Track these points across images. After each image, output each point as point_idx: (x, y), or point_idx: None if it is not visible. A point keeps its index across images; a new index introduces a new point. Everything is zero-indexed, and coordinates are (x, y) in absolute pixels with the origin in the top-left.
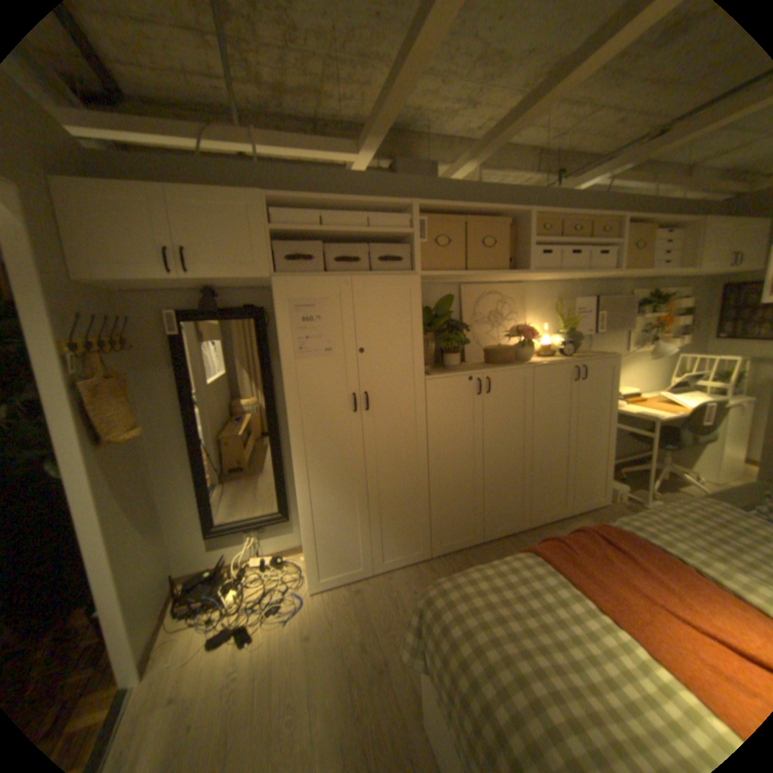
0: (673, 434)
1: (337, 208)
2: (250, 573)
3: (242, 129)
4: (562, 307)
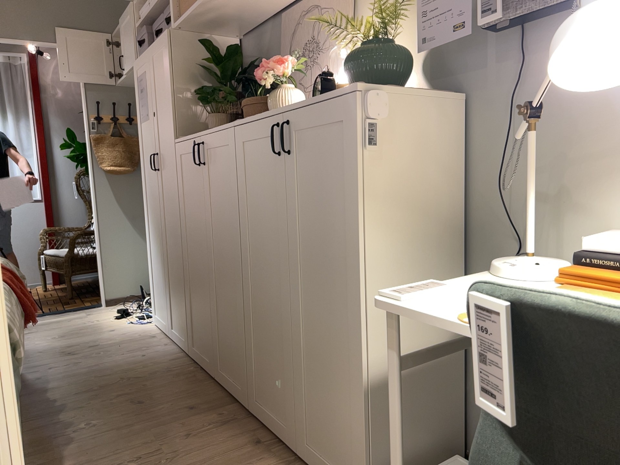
0: None
1: None
2: None
3: None
4: None
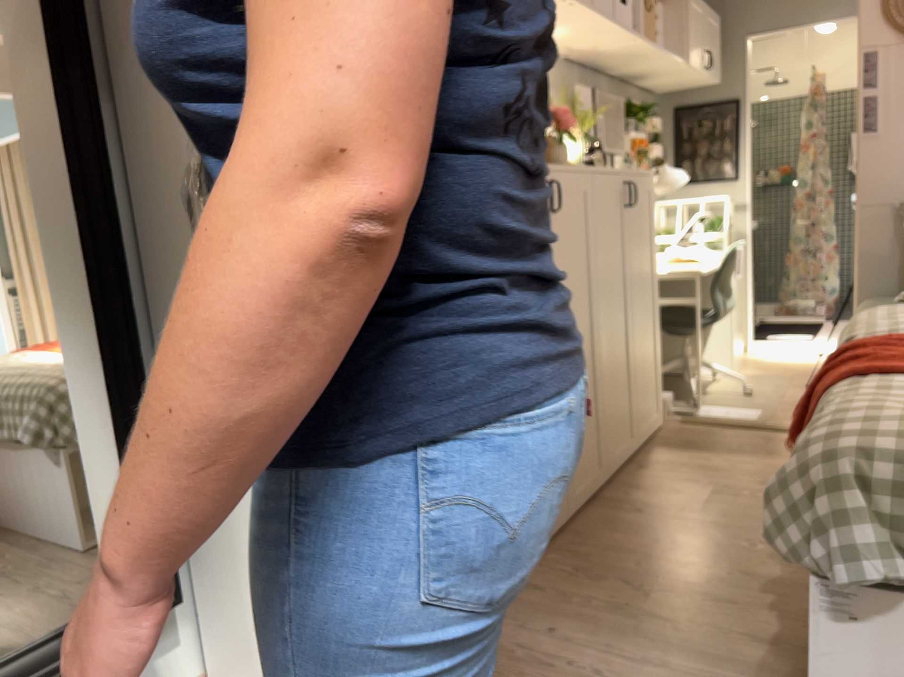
0: (685, 309)
1: None
2: None
3: None
4: (564, 94)
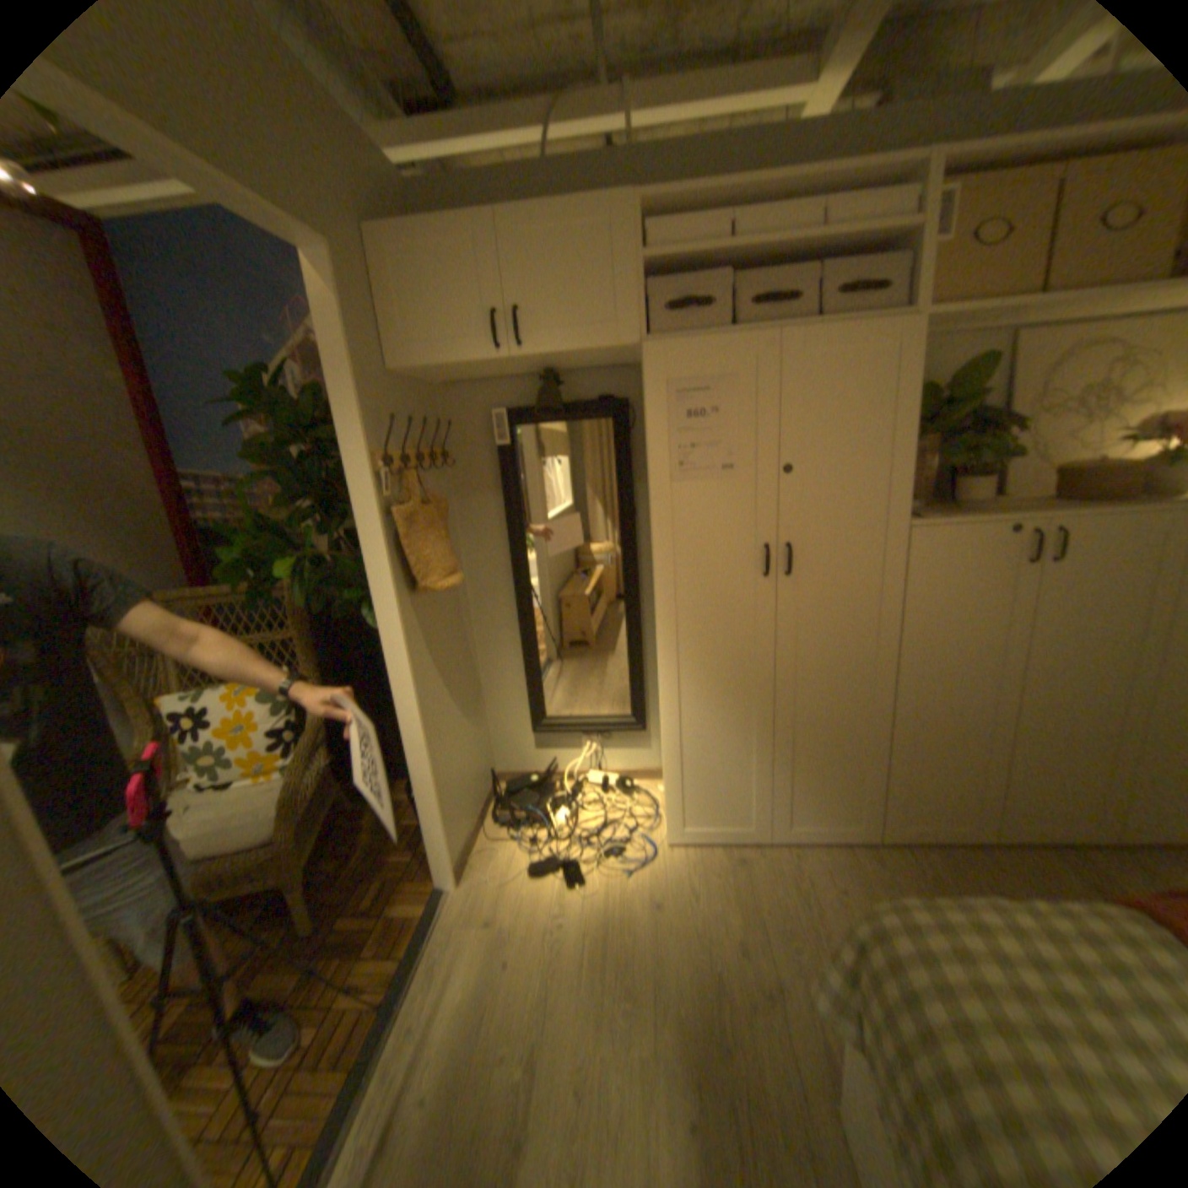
0: None
1: (765, 201)
2: (588, 792)
3: (611, 90)
4: None
